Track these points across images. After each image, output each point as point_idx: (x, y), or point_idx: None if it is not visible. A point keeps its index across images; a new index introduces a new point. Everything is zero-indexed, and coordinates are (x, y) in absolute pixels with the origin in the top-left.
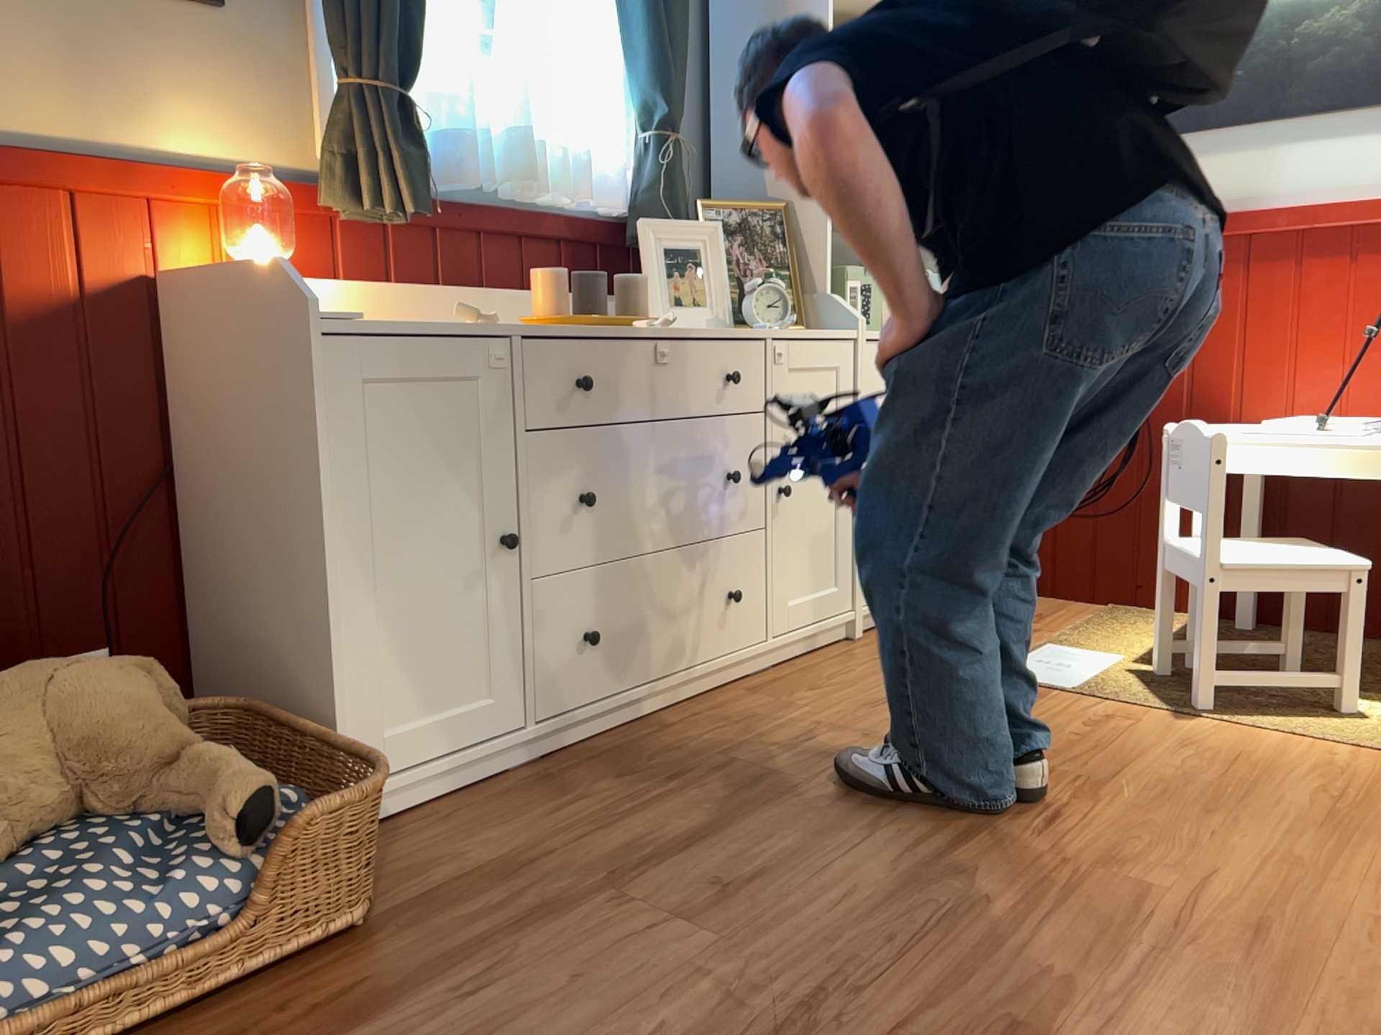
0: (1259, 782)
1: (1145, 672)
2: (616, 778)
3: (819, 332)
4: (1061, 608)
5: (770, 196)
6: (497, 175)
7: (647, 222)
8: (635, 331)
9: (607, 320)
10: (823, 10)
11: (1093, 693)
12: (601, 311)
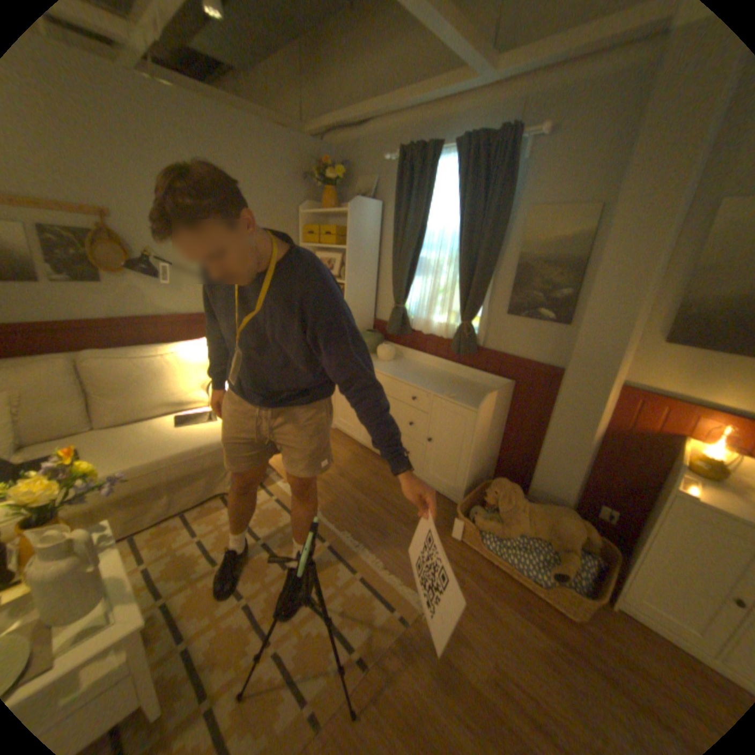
0: None
1: None
2: None
3: None
4: None
5: None
6: None
7: None
8: None
9: None
10: None
11: None
12: None
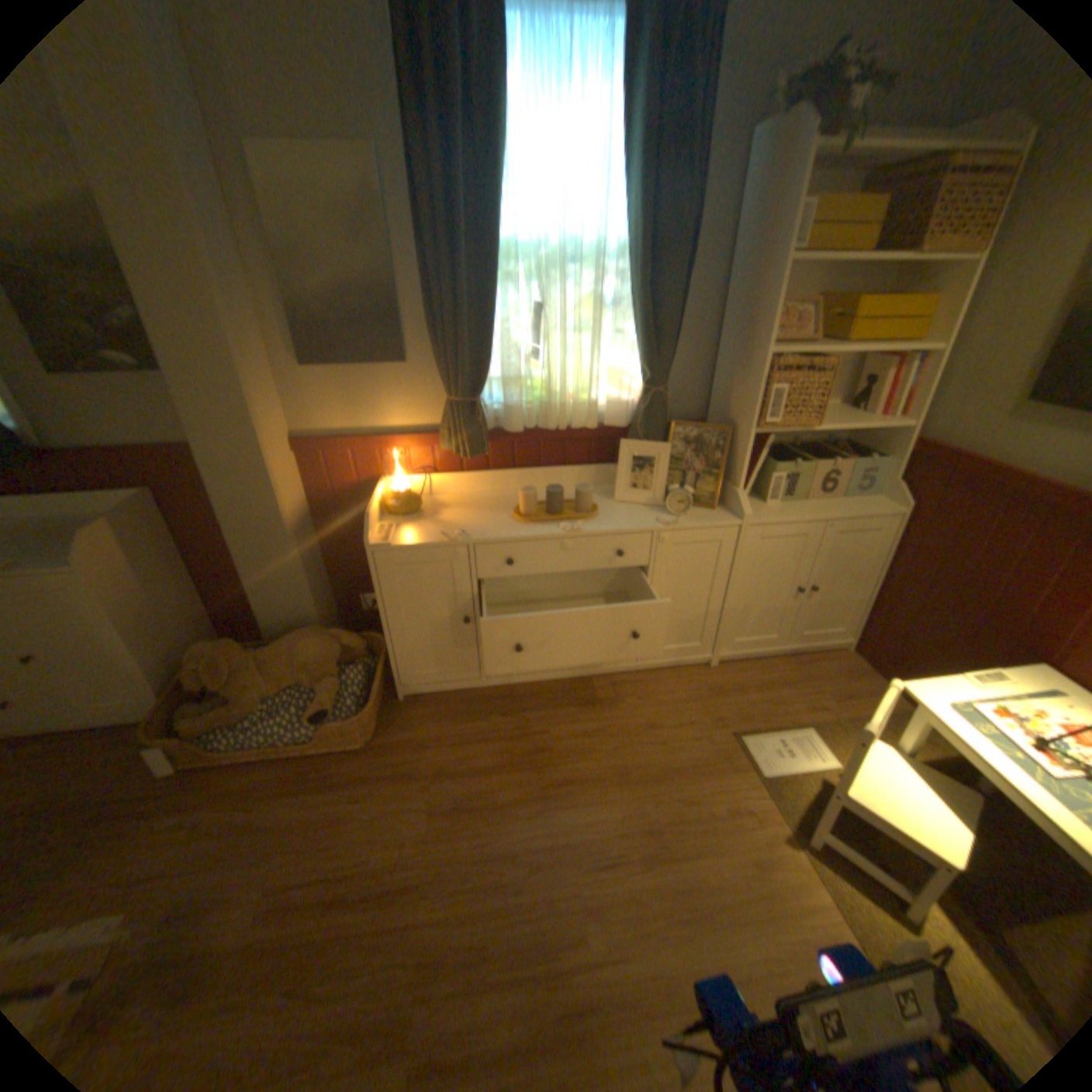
0: (750, 928)
1: (832, 792)
2: (500, 717)
3: (716, 517)
4: (878, 697)
5: (730, 416)
6: (540, 420)
7: (634, 436)
8: (552, 534)
9: (549, 520)
10: (776, 304)
11: (772, 790)
12: (557, 509)
